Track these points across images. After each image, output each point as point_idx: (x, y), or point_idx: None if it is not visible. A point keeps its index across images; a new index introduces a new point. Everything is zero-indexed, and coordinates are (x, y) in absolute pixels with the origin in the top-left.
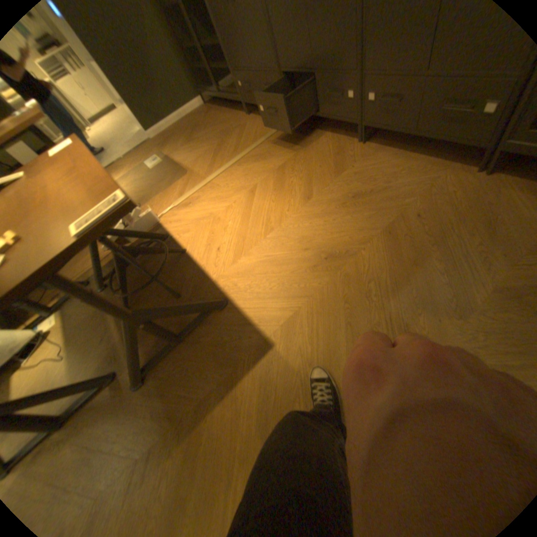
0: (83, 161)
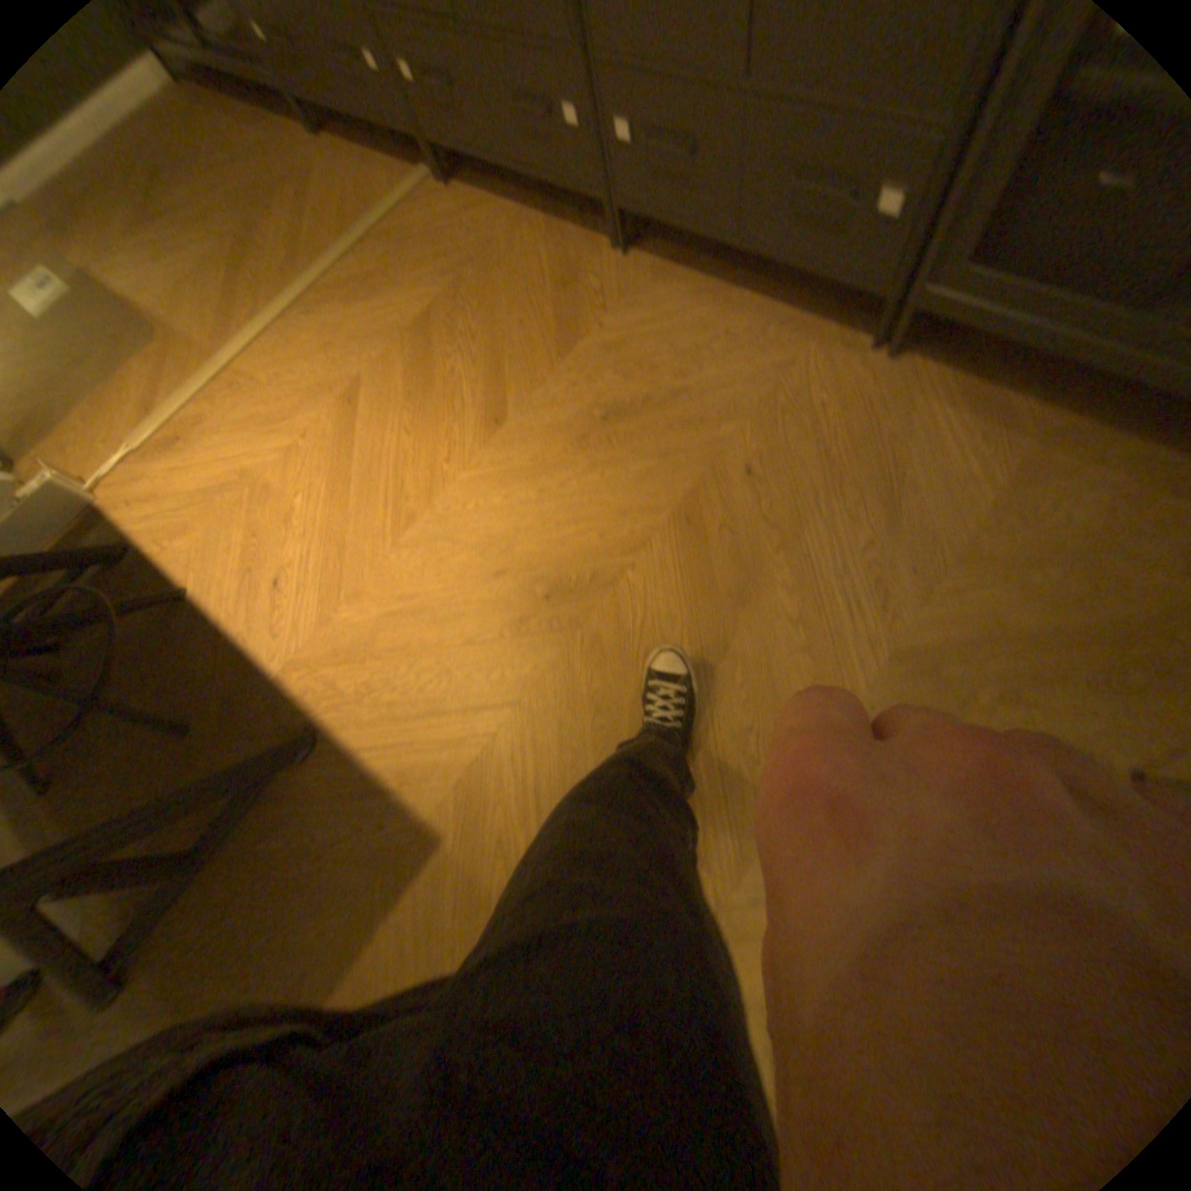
0: None
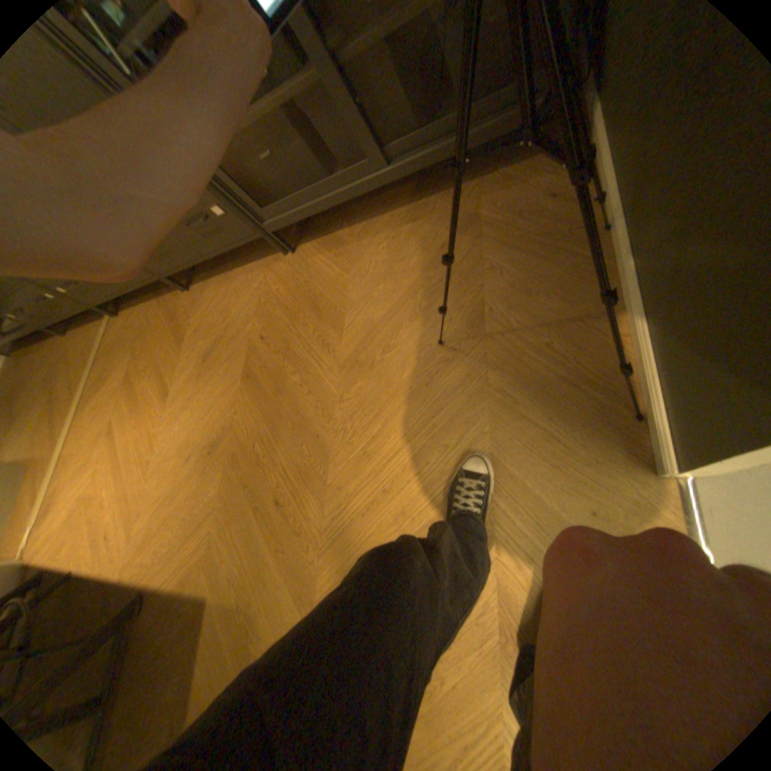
0: None
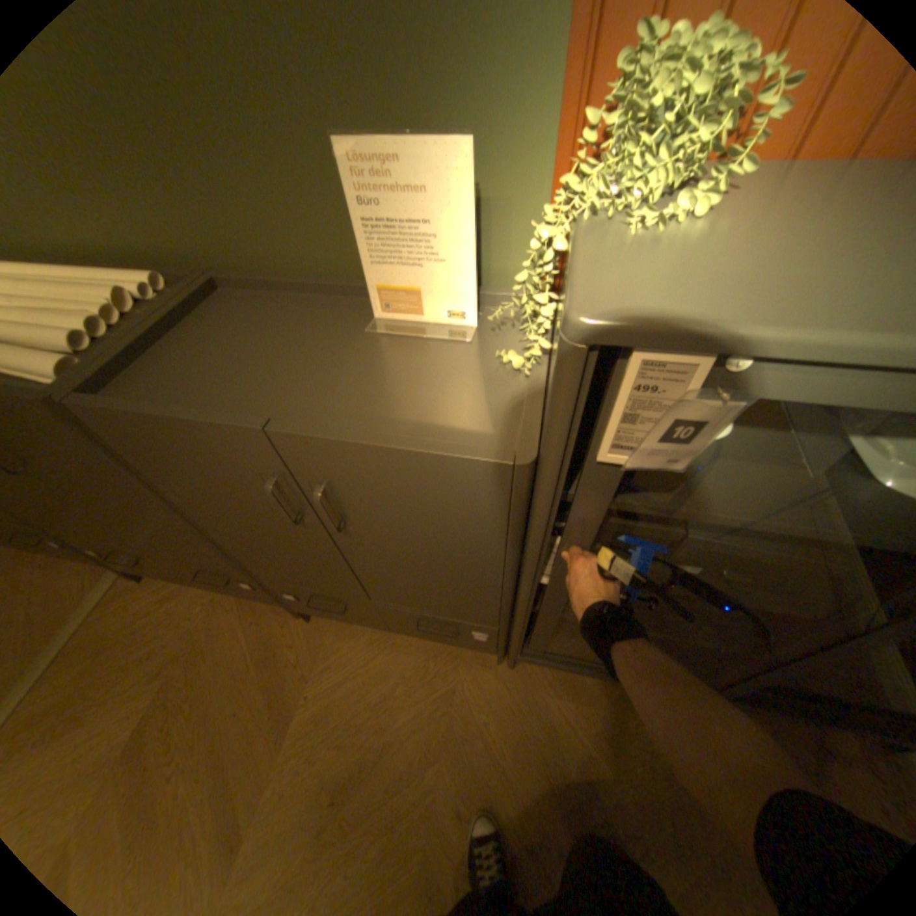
0: None
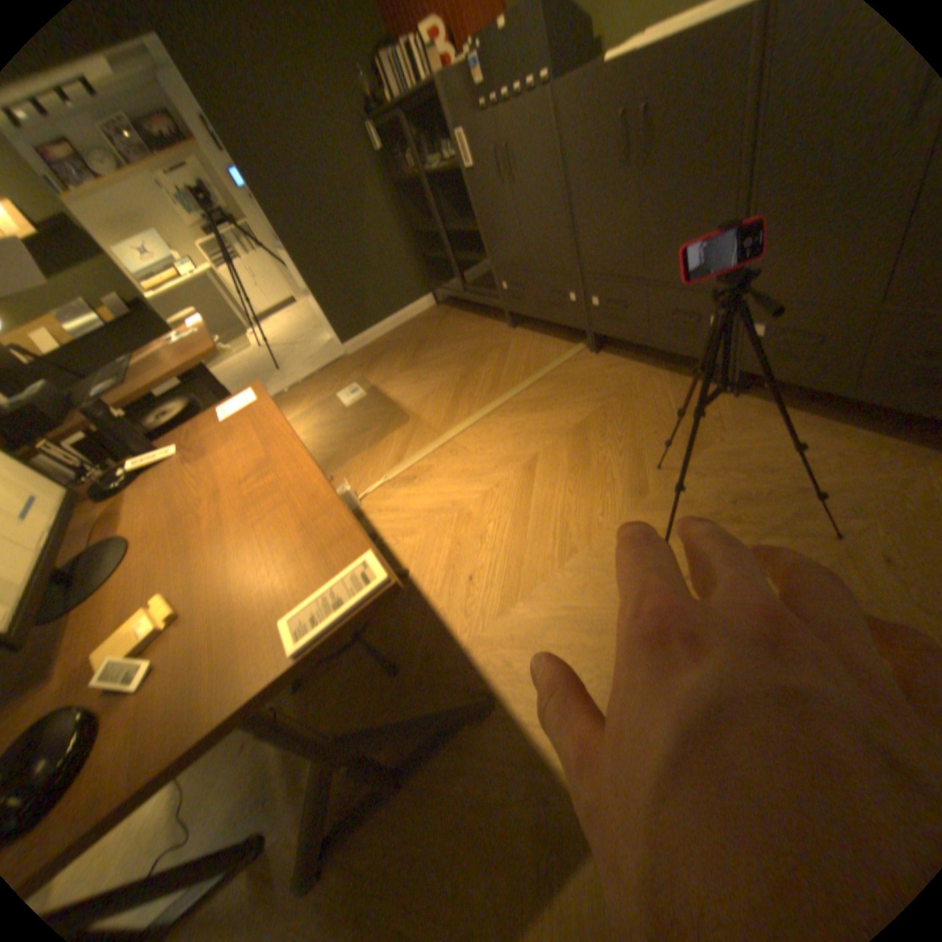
0: (283, 448)
